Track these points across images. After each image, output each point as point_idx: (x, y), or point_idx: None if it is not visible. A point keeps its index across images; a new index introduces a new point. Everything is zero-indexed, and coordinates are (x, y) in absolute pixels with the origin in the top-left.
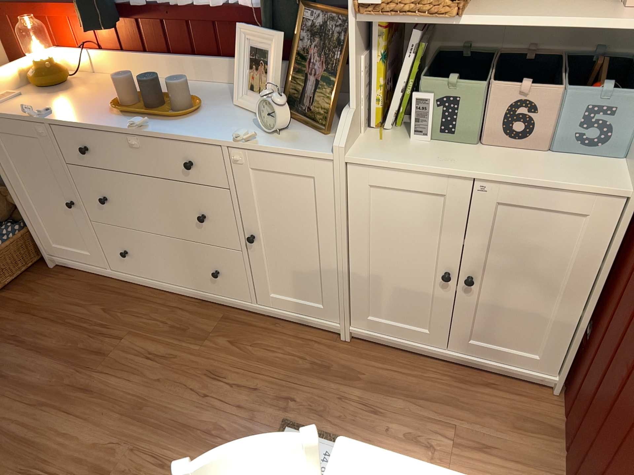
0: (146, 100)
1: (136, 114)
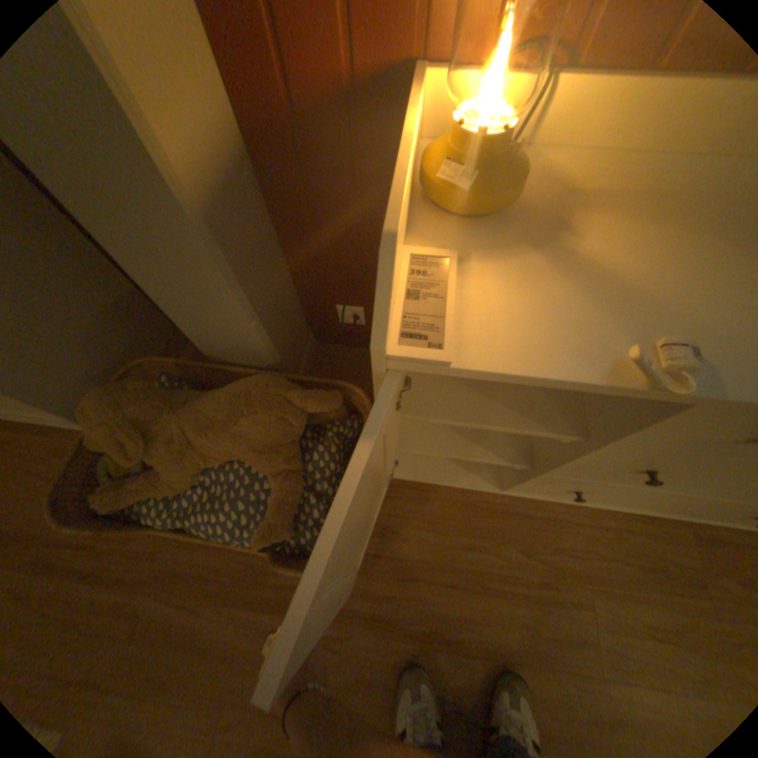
0: None
1: None
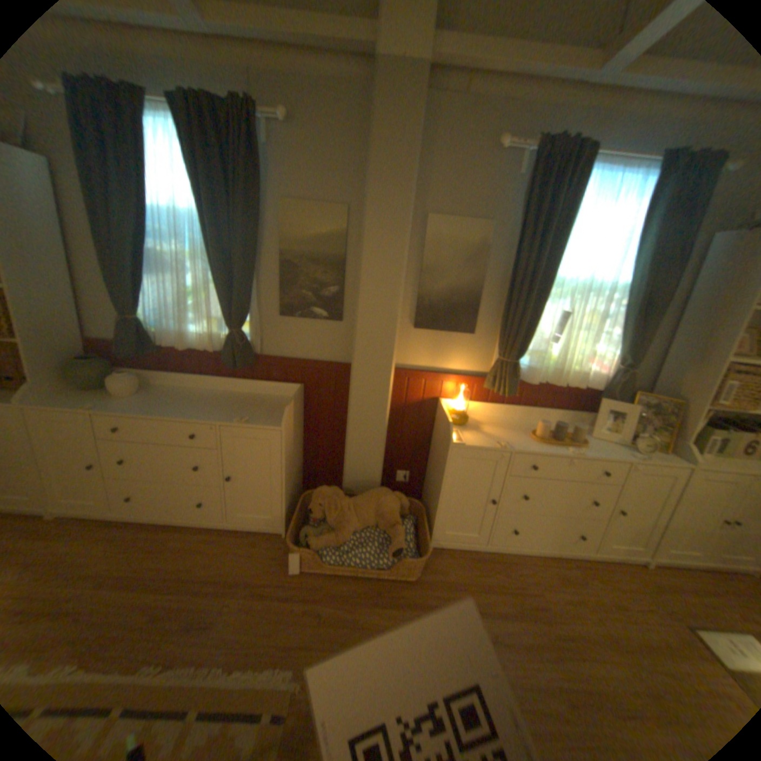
0: (558, 437)
1: (557, 445)
